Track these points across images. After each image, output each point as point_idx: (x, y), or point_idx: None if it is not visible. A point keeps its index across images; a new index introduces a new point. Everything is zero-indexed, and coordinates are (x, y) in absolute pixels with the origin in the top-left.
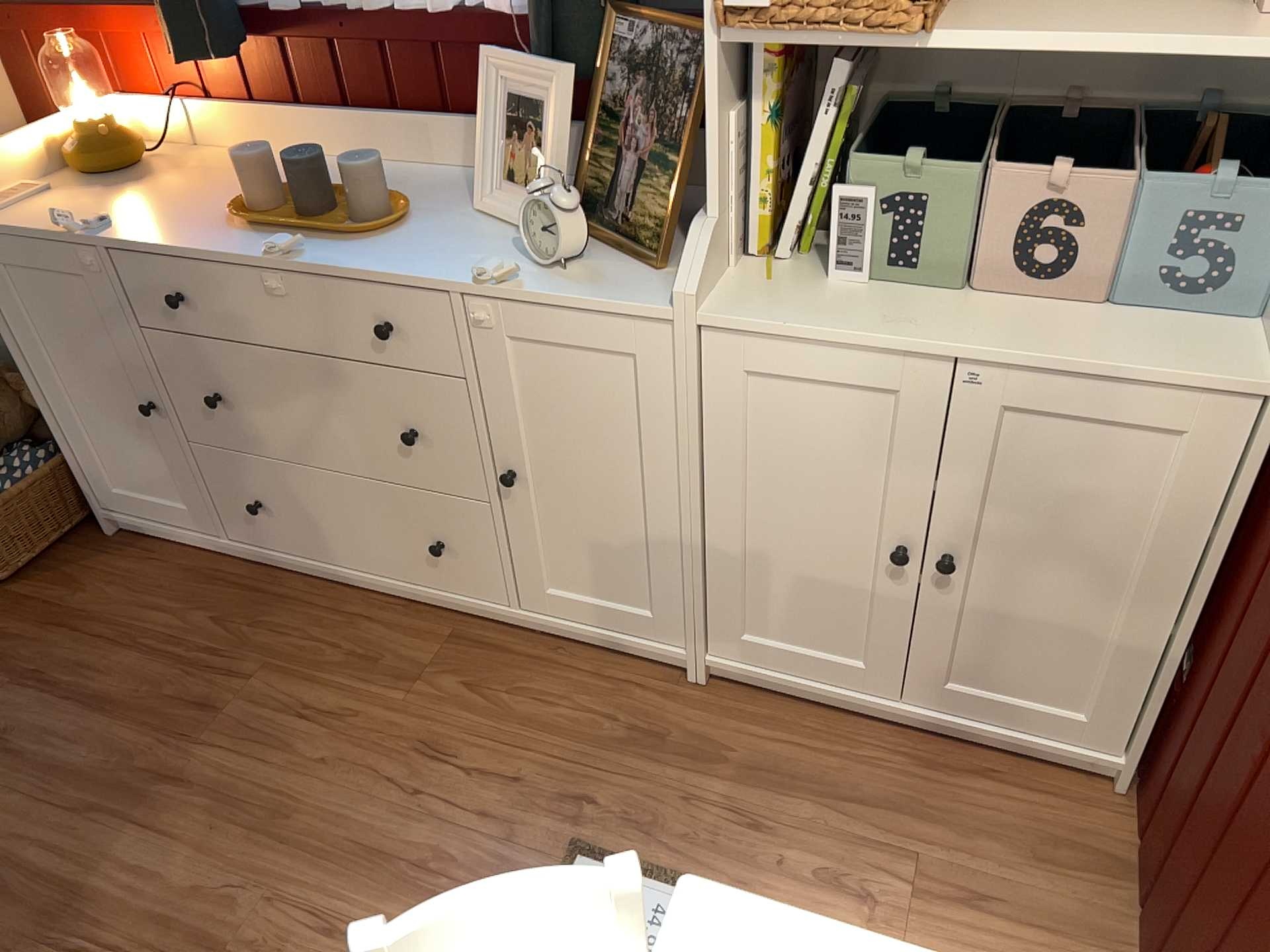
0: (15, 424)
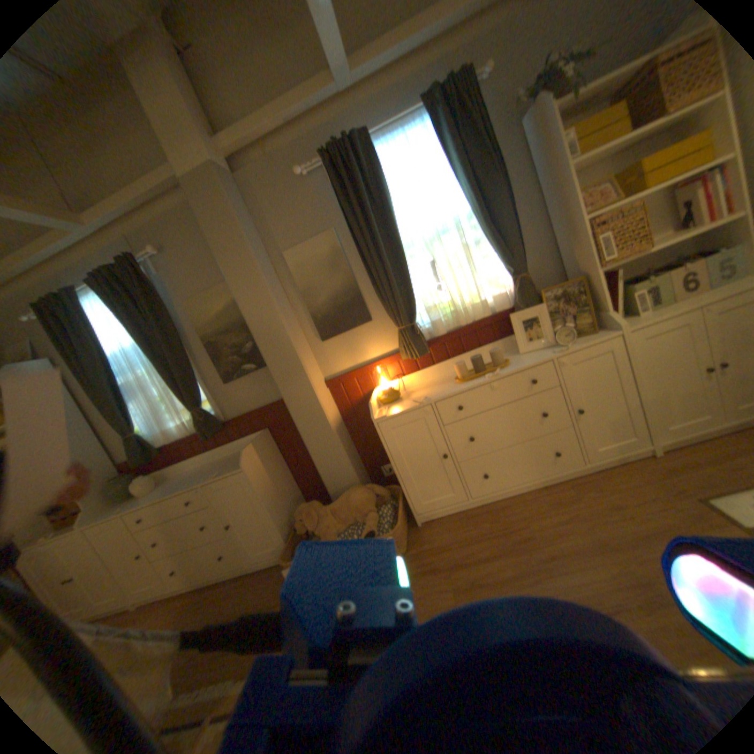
0: (371, 500)
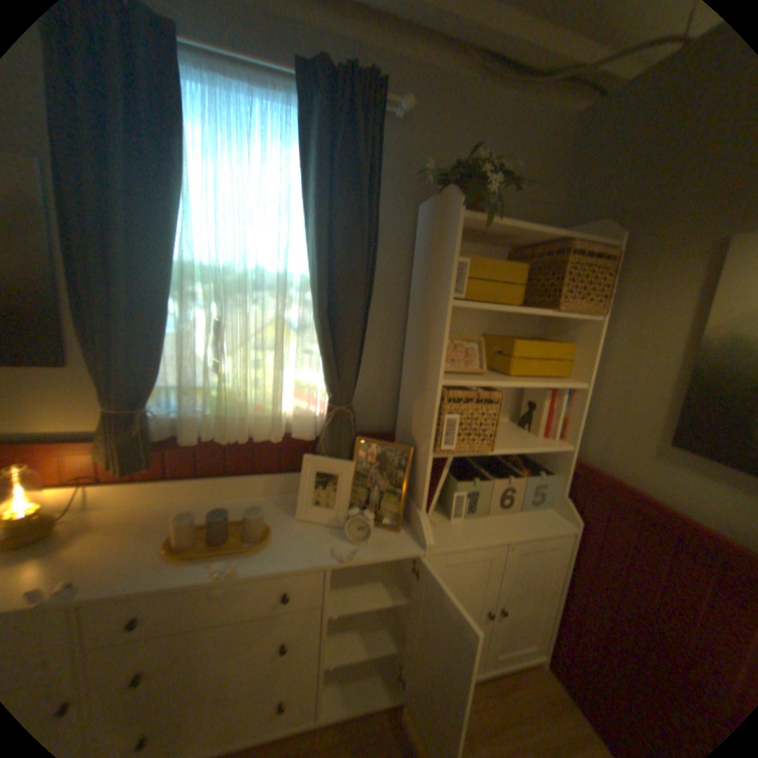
0: None
